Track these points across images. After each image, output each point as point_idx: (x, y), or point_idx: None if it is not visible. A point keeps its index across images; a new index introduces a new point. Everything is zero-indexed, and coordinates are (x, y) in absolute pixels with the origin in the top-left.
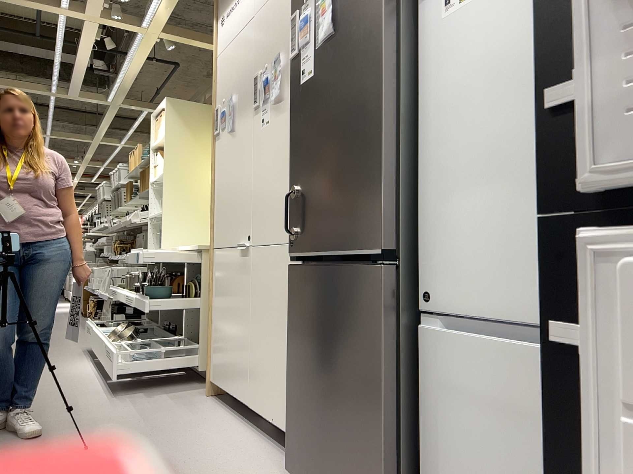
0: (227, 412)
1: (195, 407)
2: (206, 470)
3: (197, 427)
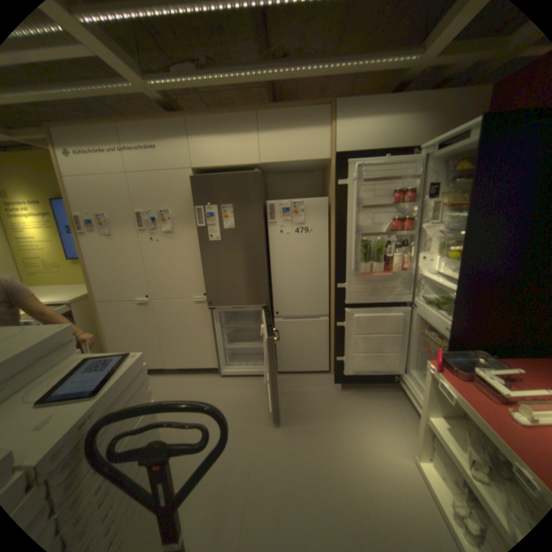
0: None
1: None
2: (185, 398)
3: None
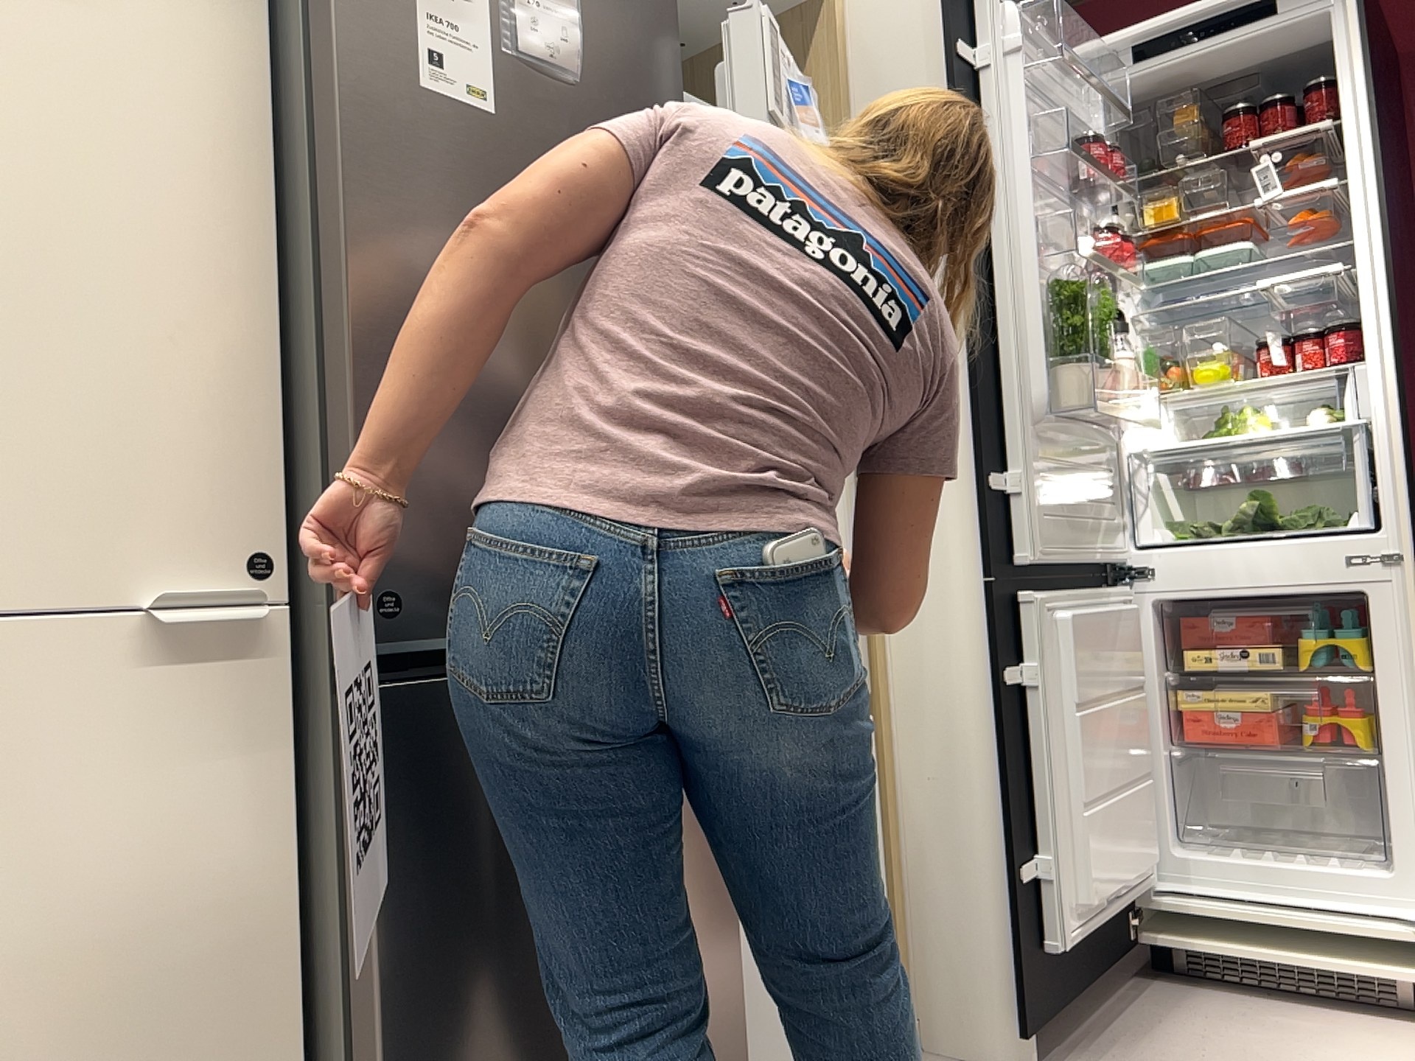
0: None
1: None
2: None
3: None
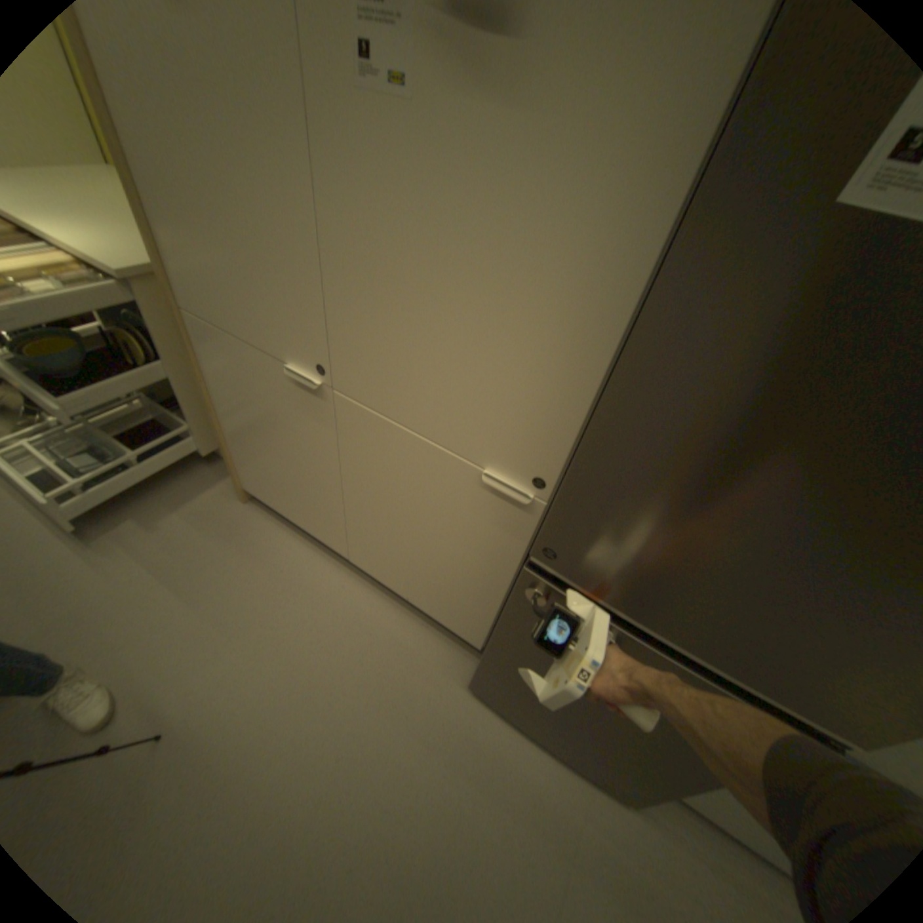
0: (300, 539)
1: (247, 540)
2: (365, 705)
3: (285, 596)
